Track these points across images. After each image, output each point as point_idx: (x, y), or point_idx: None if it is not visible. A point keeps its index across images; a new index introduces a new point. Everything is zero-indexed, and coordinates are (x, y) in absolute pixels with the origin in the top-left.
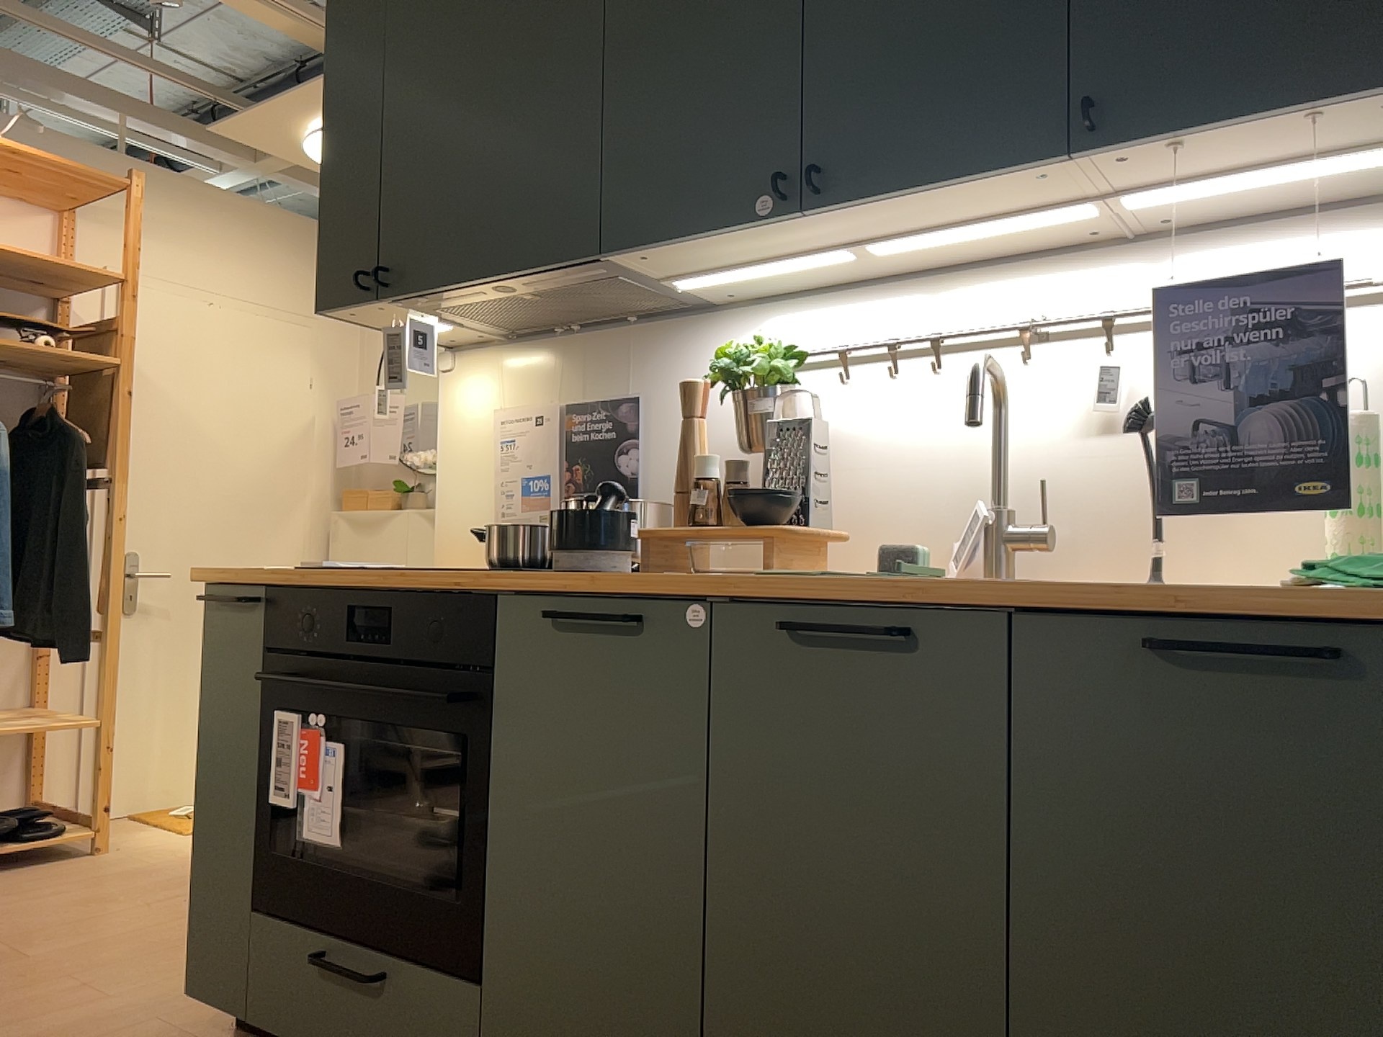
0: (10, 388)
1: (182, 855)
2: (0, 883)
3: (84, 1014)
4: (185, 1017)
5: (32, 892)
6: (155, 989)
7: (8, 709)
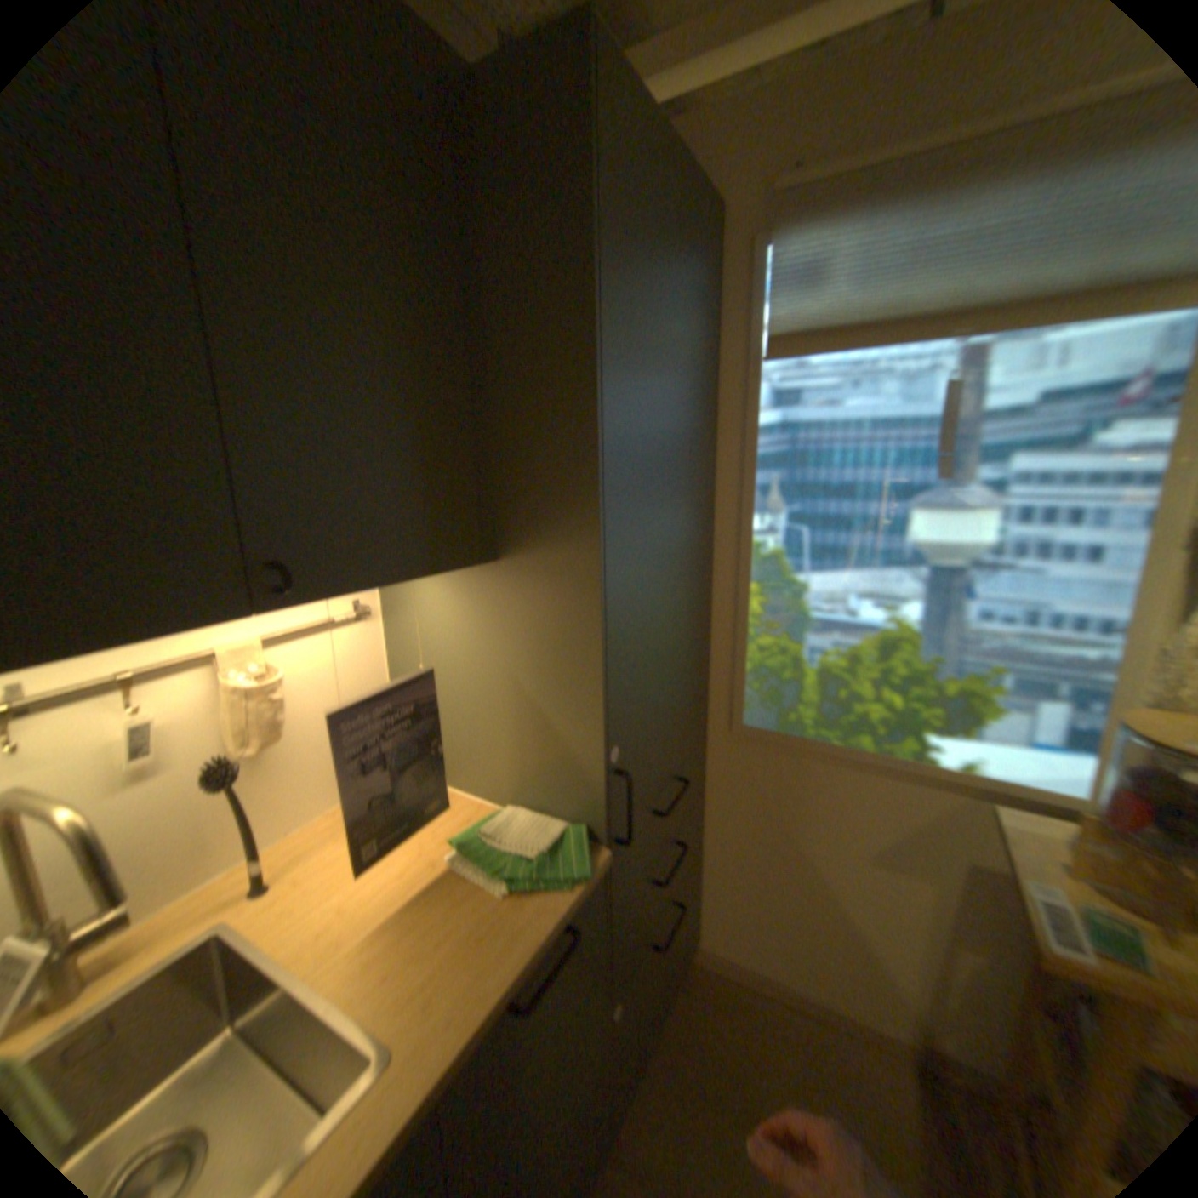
0: None
1: None
2: None
3: None
4: None
5: None
6: None
7: None
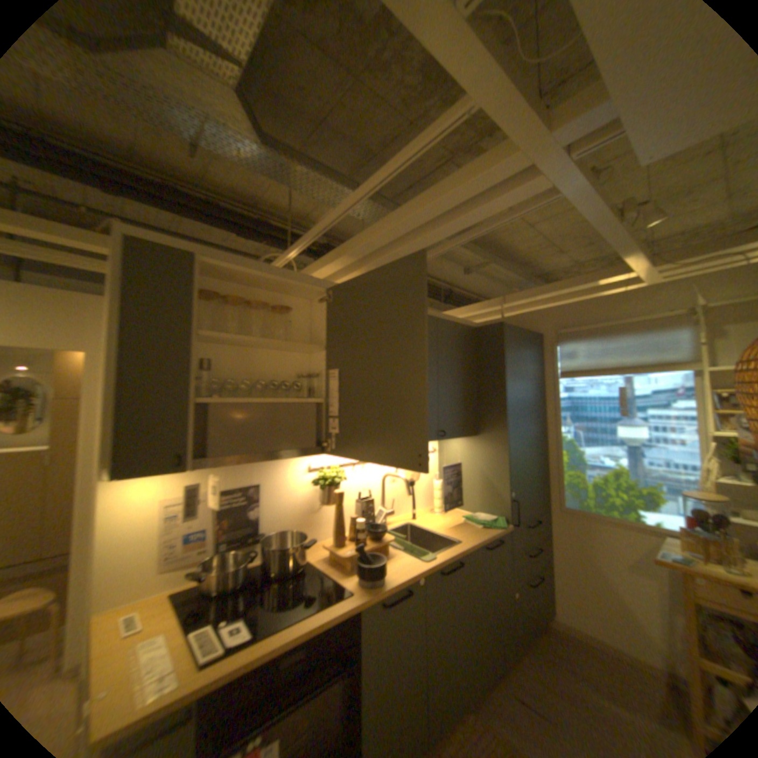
0: None
1: None
2: None
3: None
4: None
5: None
6: None
7: None
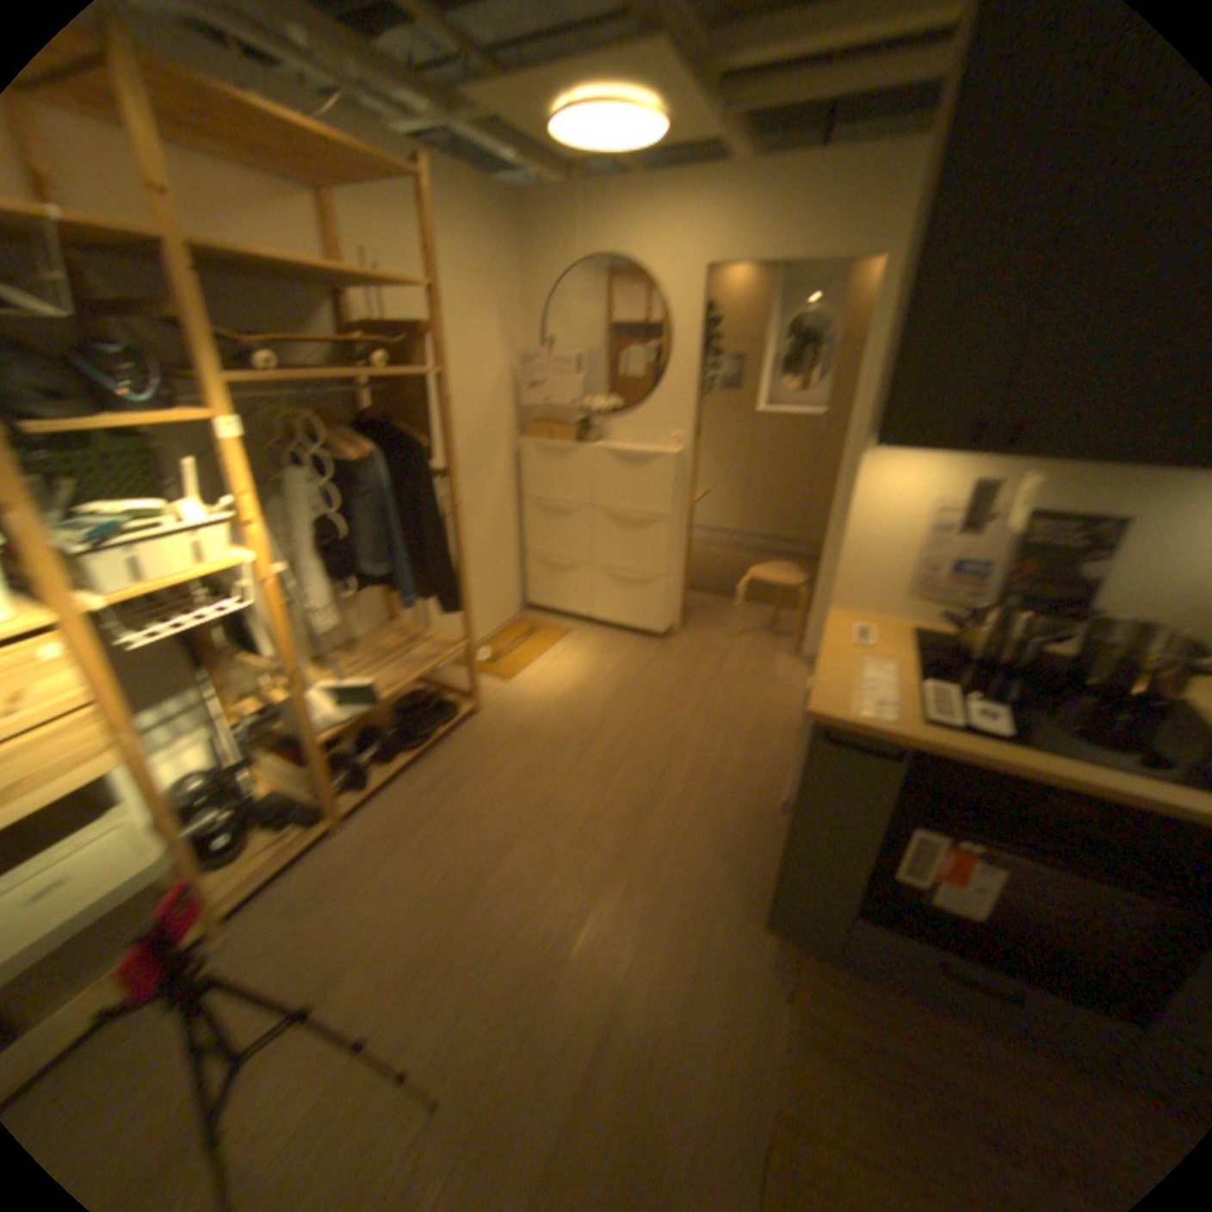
0: (325, 385)
1: (535, 707)
2: (457, 758)
3: (667, 918)
4: (729, 910)
5: (487, 767)
6: (677, 877)
7: (387, 628)
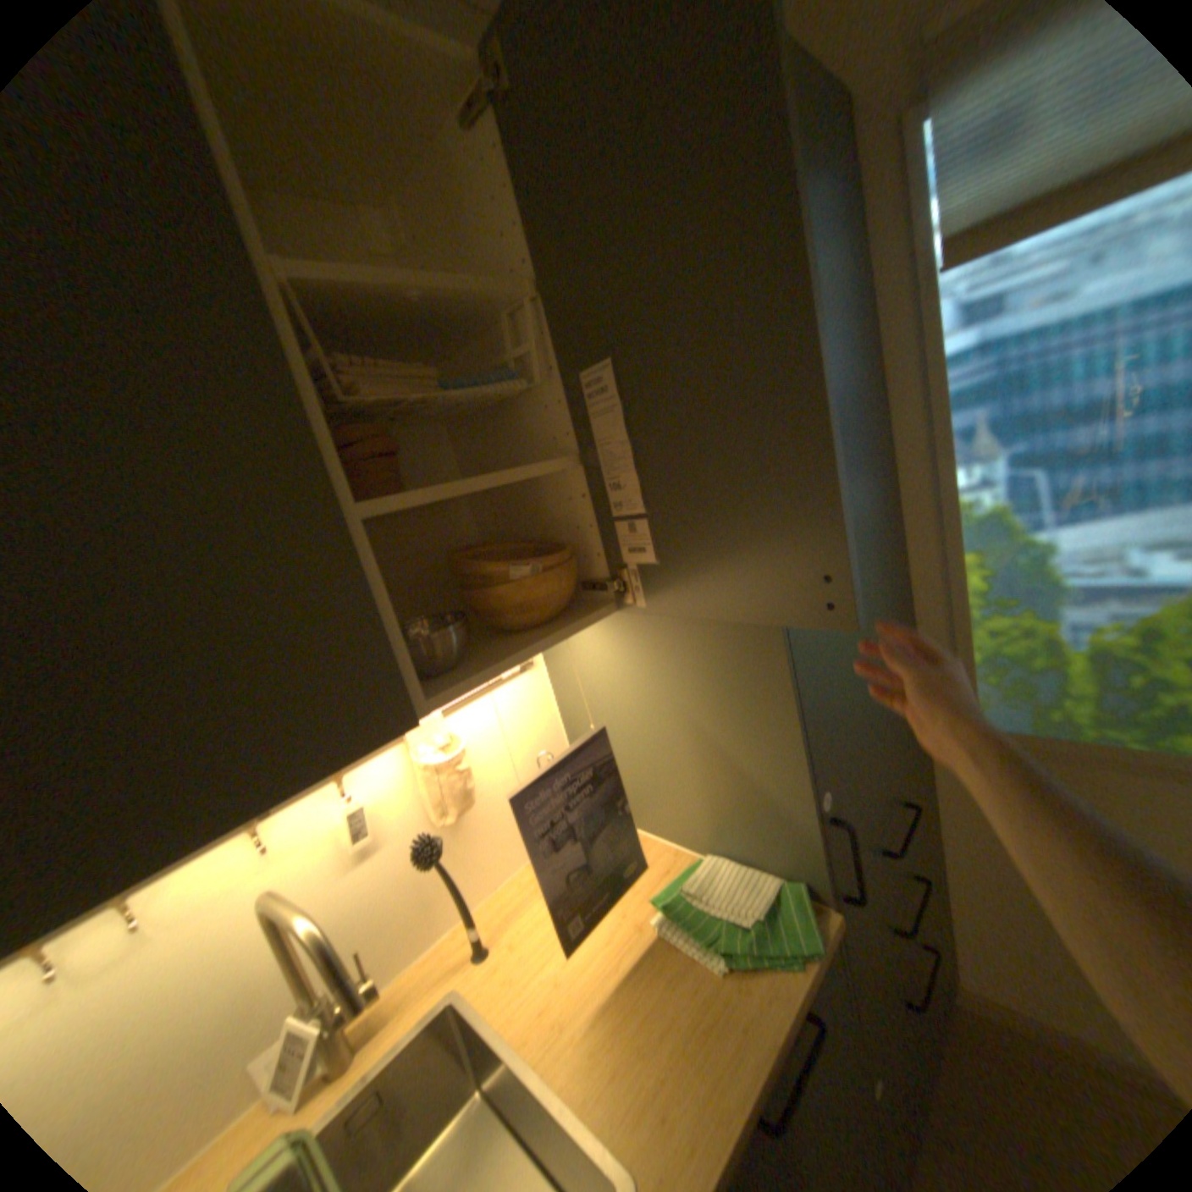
0: None
1: None
2: None
3: None
4: None
5: None
6: None
7: None
